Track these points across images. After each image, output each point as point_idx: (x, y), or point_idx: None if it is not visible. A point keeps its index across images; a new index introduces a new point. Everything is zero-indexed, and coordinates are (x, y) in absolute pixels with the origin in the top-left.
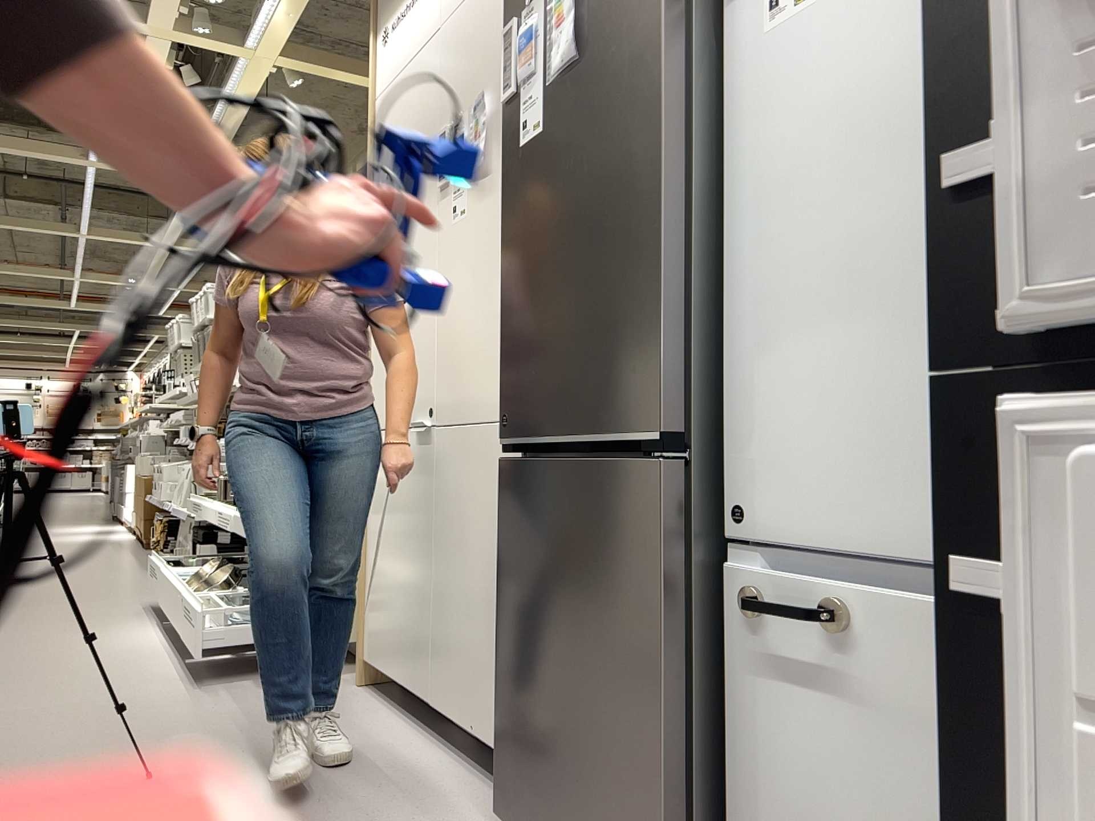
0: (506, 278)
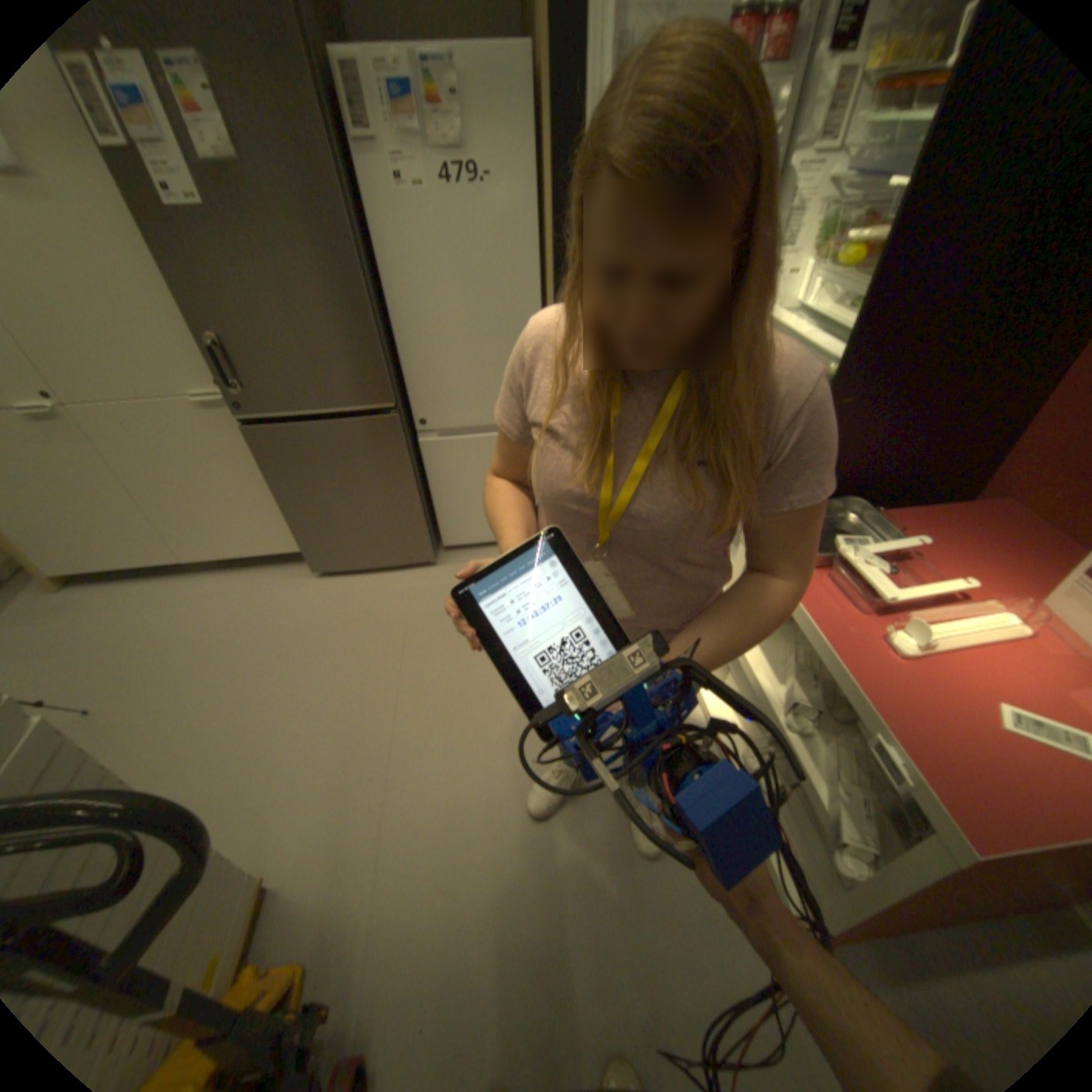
0: (190, 311)
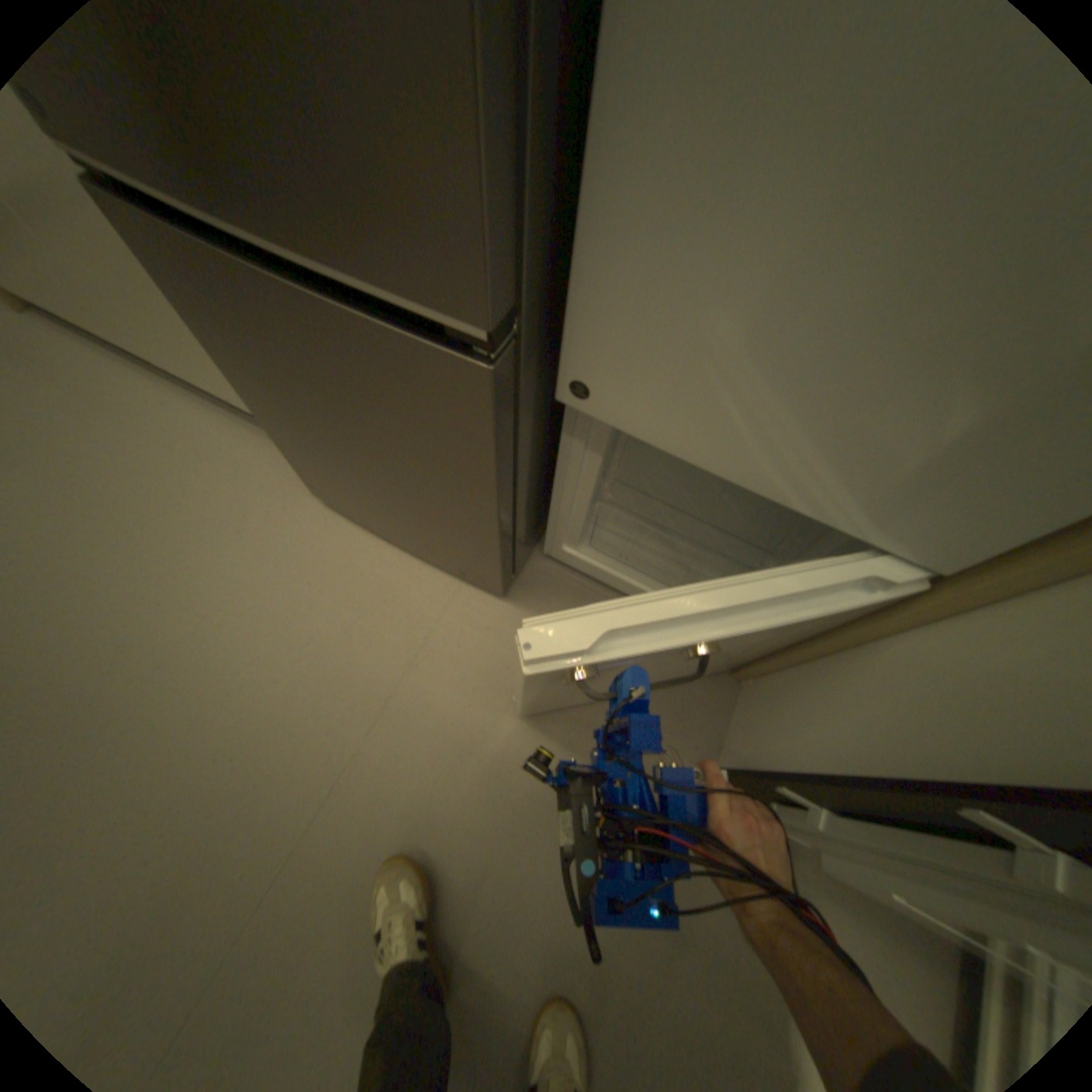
0: None
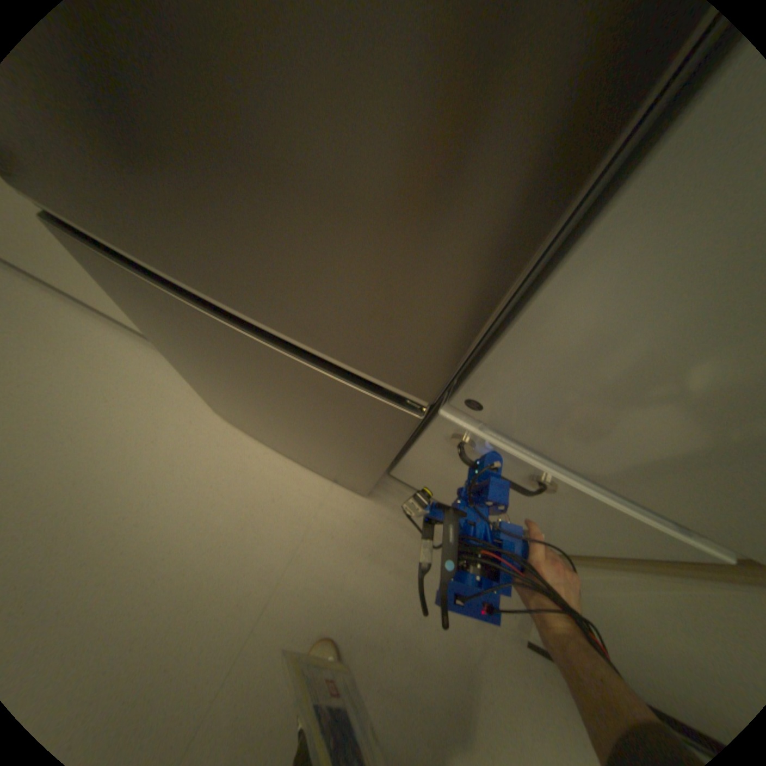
0: None
